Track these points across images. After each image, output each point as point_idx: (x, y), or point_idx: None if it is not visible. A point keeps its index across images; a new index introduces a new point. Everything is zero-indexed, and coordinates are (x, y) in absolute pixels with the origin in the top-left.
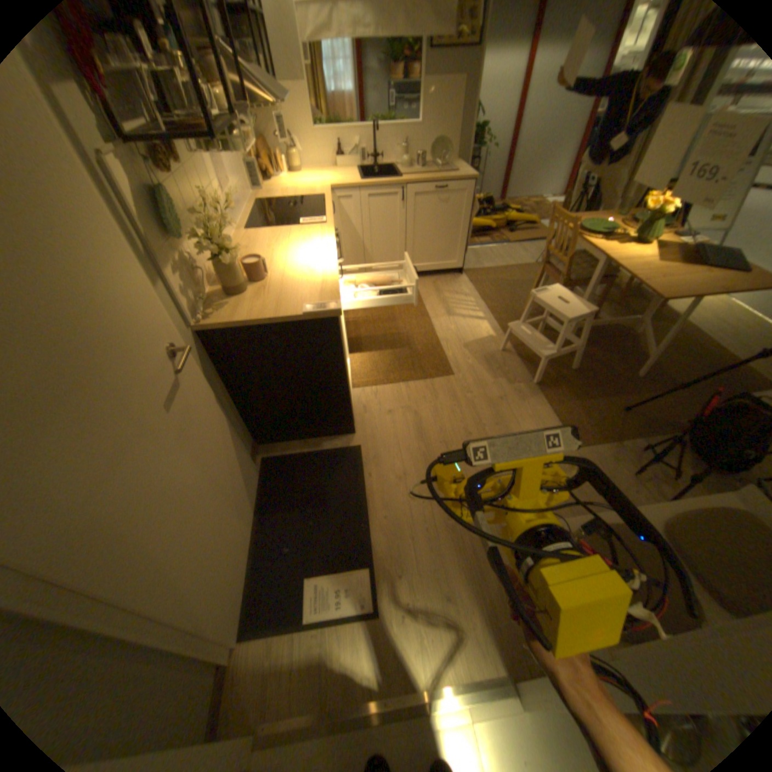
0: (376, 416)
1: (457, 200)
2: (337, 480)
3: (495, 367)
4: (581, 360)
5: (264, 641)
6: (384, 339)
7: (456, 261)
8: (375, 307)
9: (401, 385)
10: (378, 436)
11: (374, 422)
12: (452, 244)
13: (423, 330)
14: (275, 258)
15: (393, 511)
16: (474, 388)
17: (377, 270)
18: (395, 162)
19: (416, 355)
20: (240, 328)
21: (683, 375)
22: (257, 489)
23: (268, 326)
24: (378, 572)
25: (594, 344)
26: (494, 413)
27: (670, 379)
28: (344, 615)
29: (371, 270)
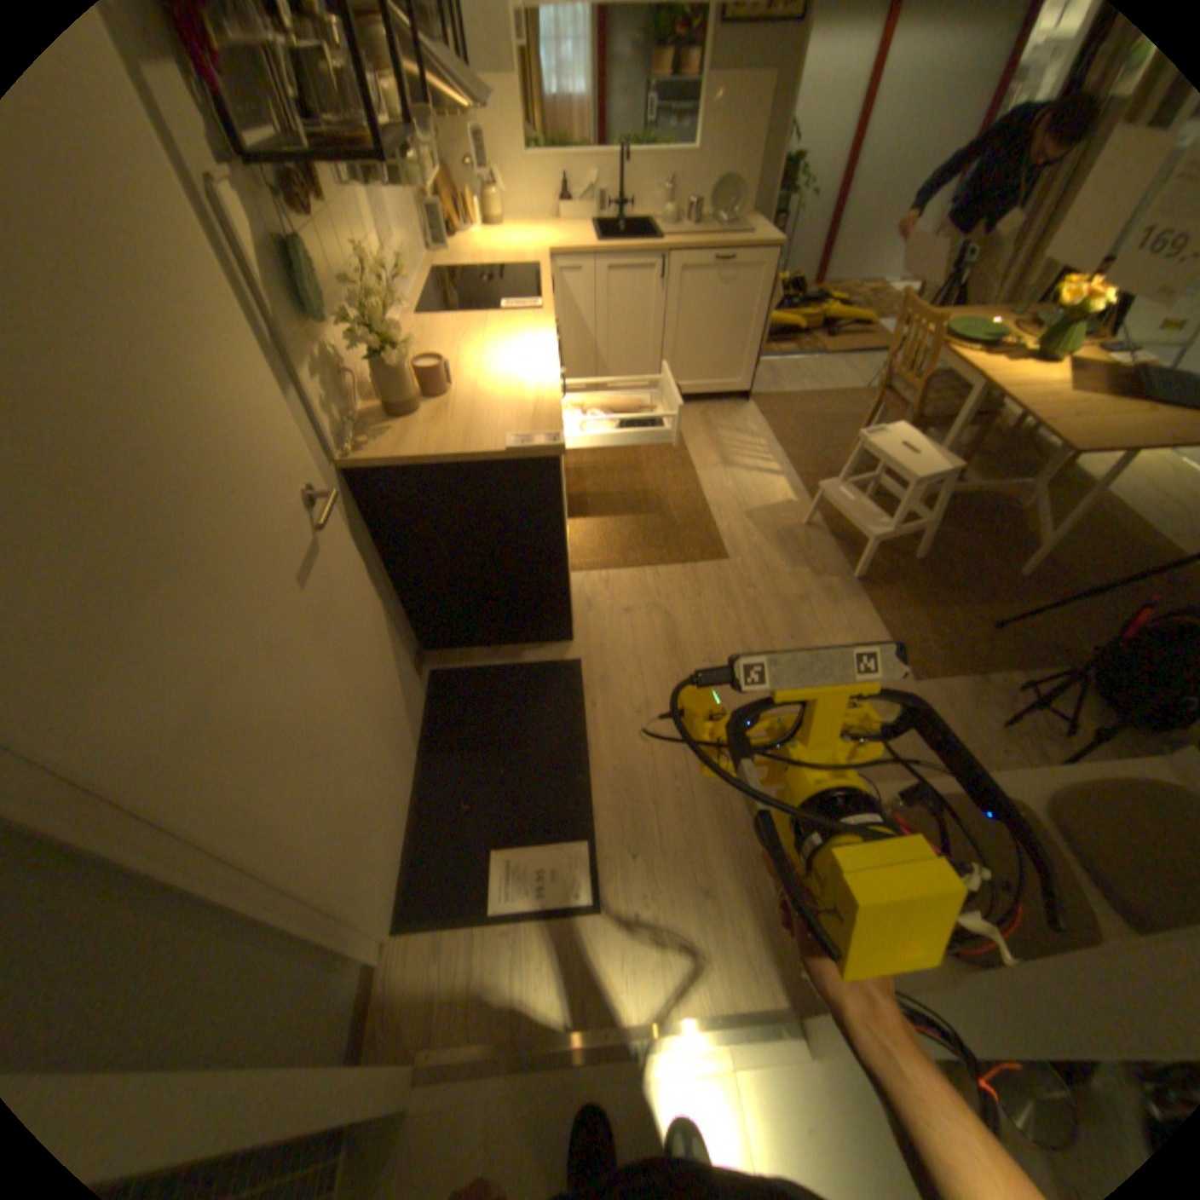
0: (606, 617)
1: (747, 280)
2: (544, 709)
3: (794, 550)
4: (931, 545)
5: (430, 936)
6: (621, 498)
7: (741, 380)
8: (610, 448)
9: (646, 571)
10: (608, 646)
11: (603, 625)
12: (734, 352)
13: (683, 486)
14: (462, 361)
15: (627, 760)
16: (760, 580)
17: (614, 389)
18: (652, 215)
19: (671, 526)
20: (409, 468)
21: (1094, 576)
22: (423, 716)
23: (451, 466)
24: (602, 848)
25: (953, 521)
26: (789, 620)
27: (1071, 582)
28: (549, 906)
29: (606, 390)
